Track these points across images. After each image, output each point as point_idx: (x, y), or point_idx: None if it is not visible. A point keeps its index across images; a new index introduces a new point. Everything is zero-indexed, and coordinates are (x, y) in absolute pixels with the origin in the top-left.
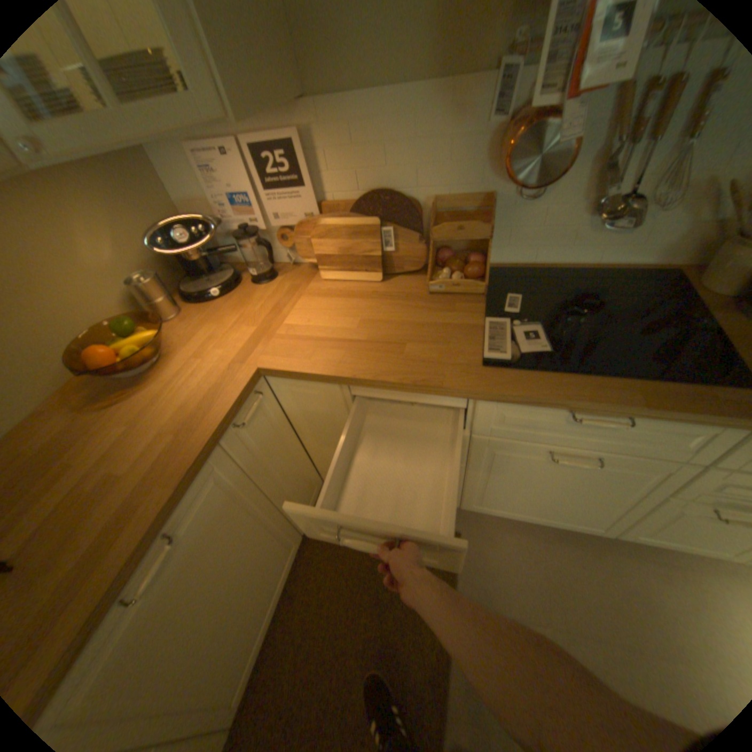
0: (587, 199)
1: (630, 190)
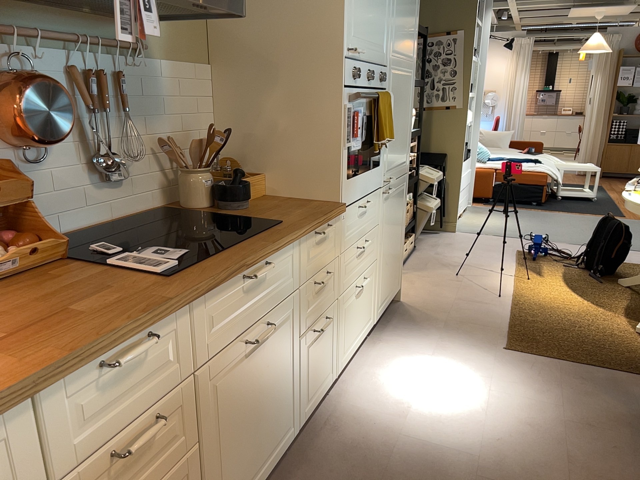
0: (82, 161)
1: (104, 154)
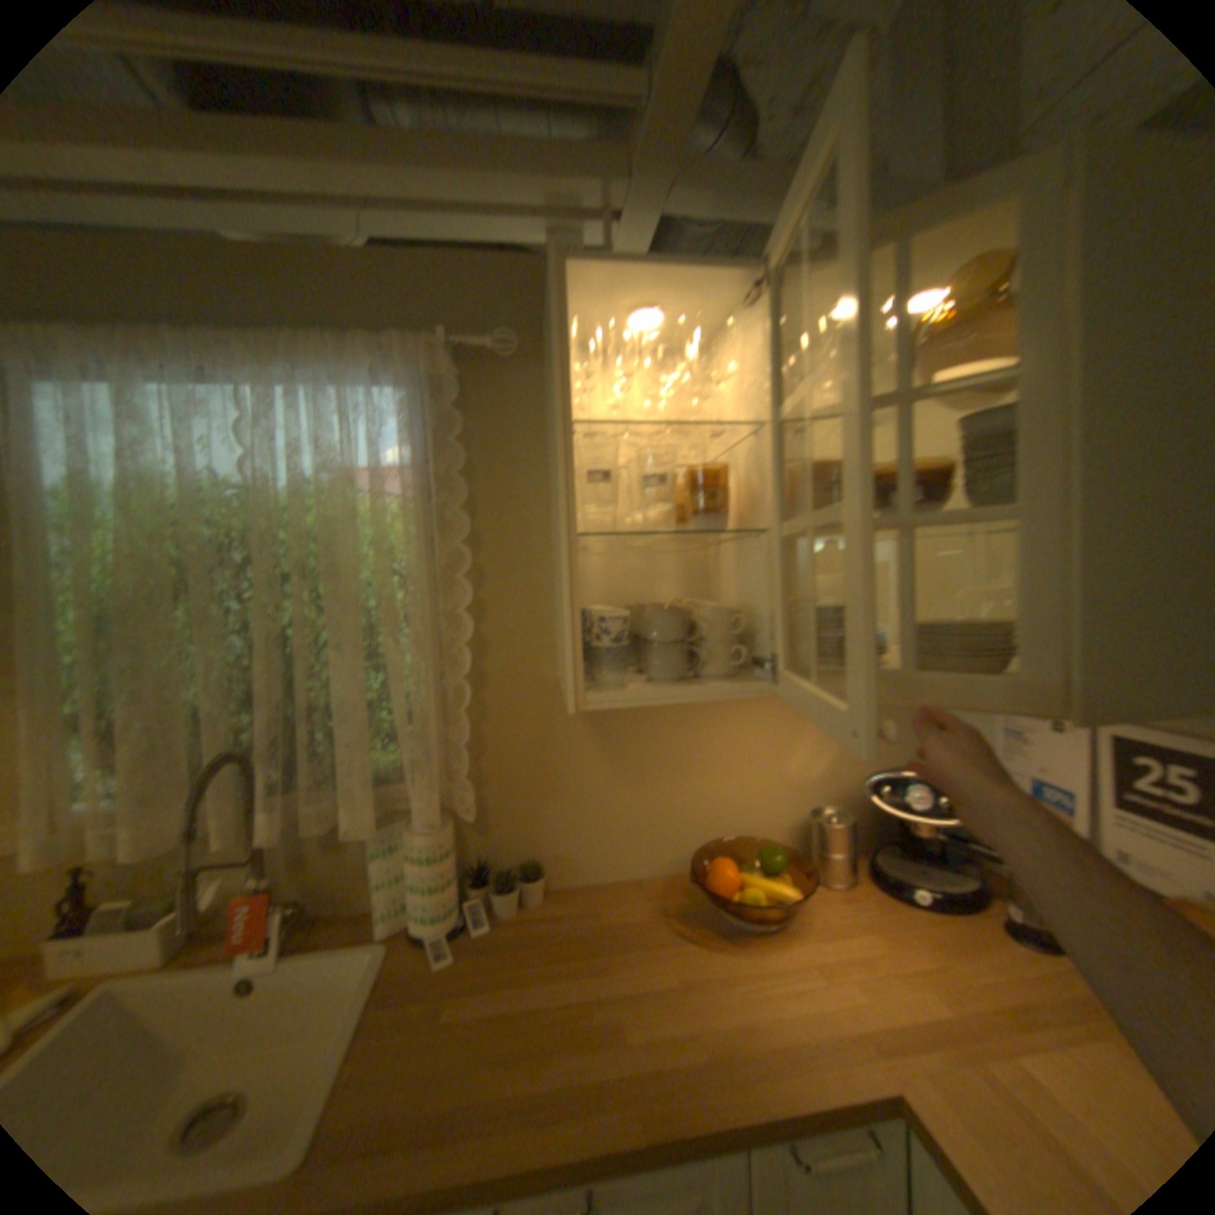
0: None
1: None
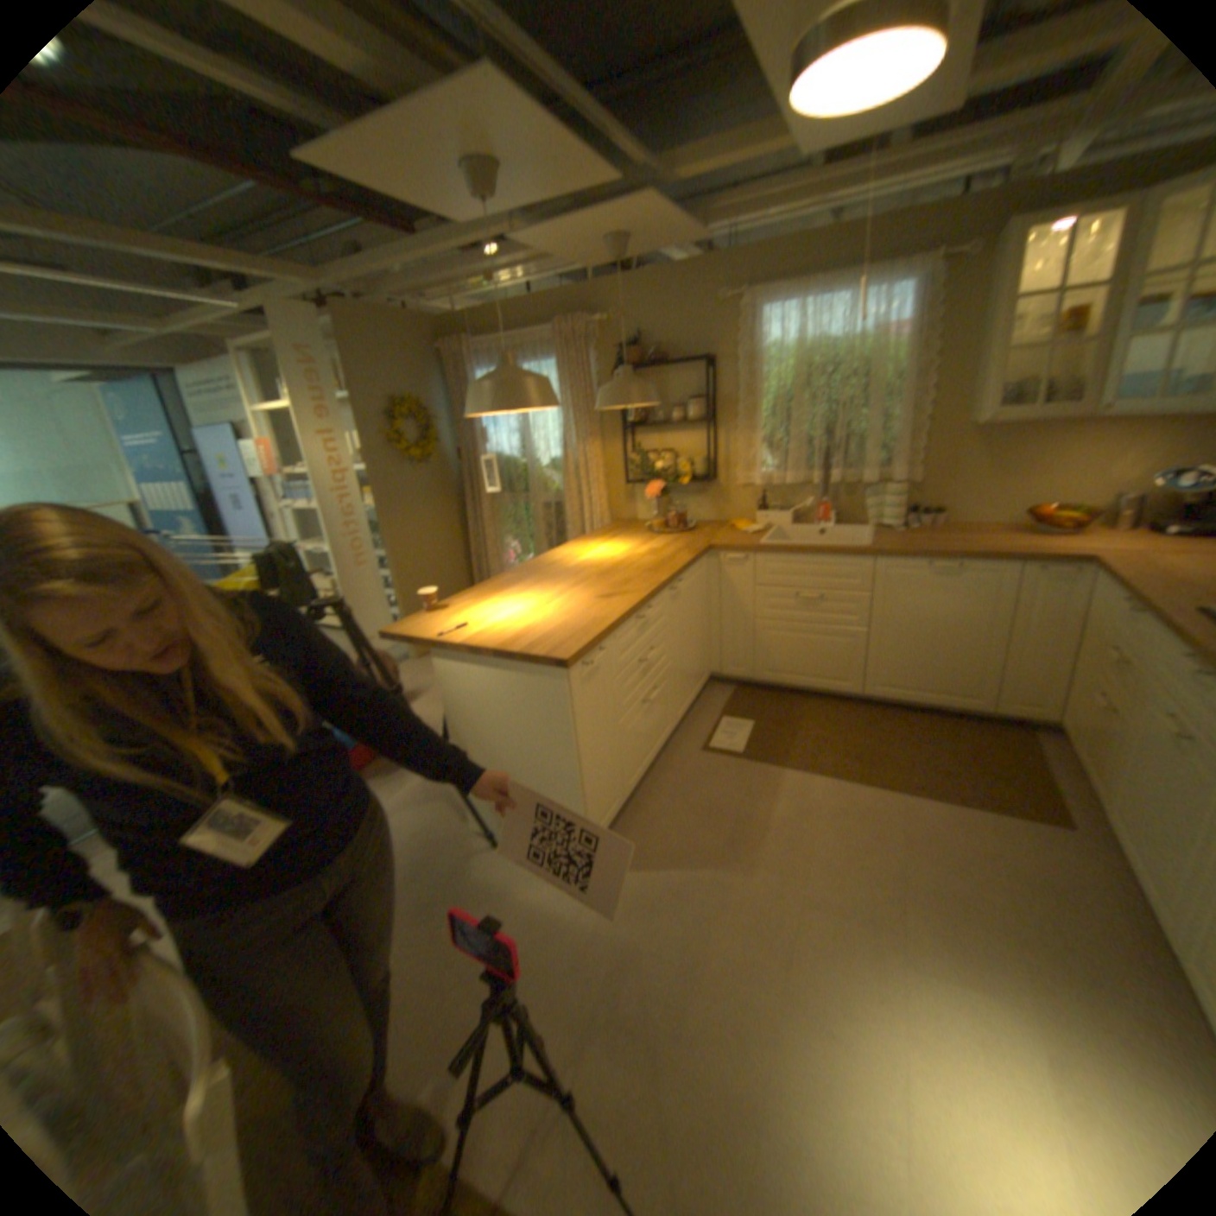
0: None
1: None
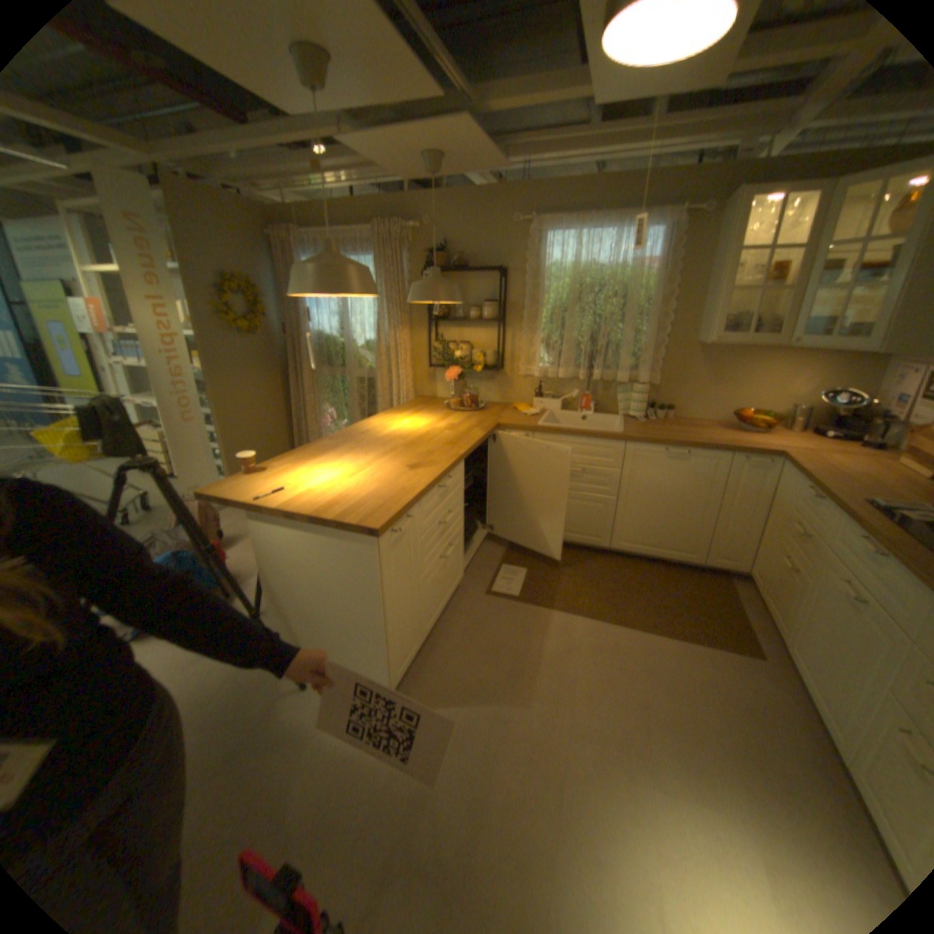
0: None
1: None
